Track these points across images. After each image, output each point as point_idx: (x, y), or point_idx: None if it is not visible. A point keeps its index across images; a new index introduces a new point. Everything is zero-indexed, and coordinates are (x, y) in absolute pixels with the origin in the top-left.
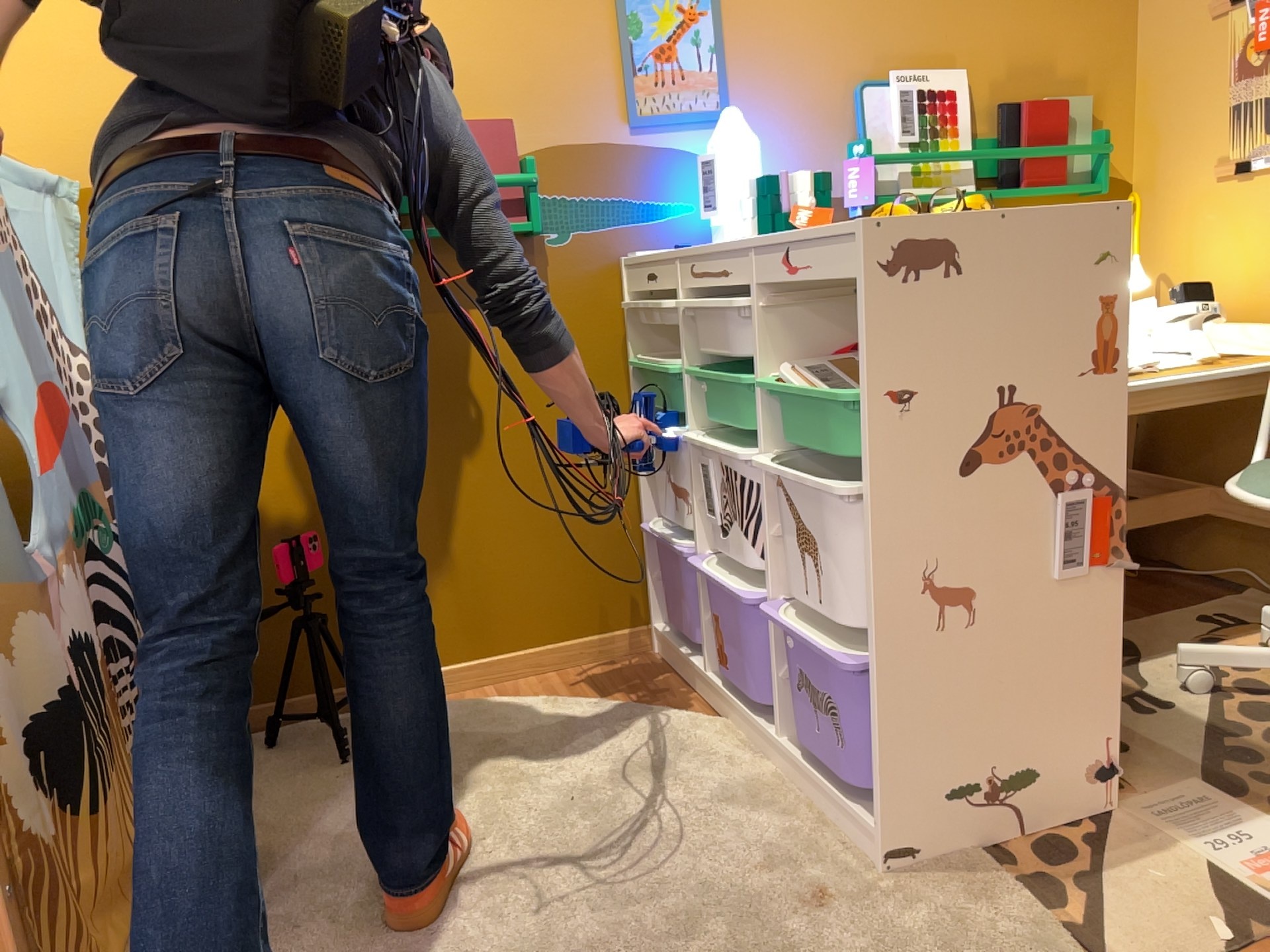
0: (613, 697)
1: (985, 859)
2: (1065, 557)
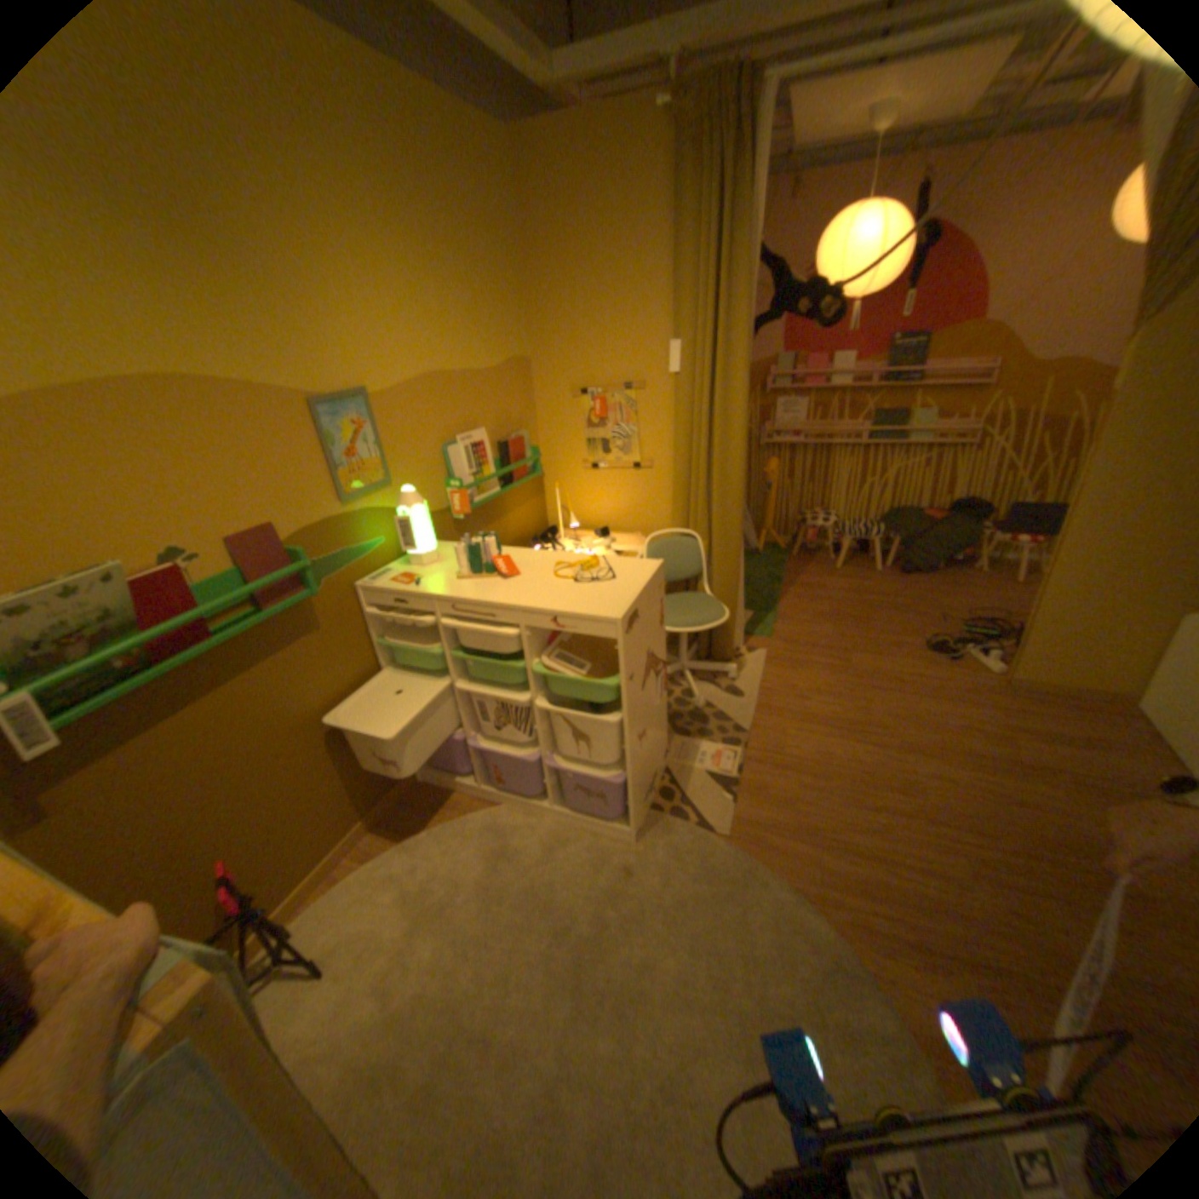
0: (430, 823)
1: (654, 809)
2: (660, 693)
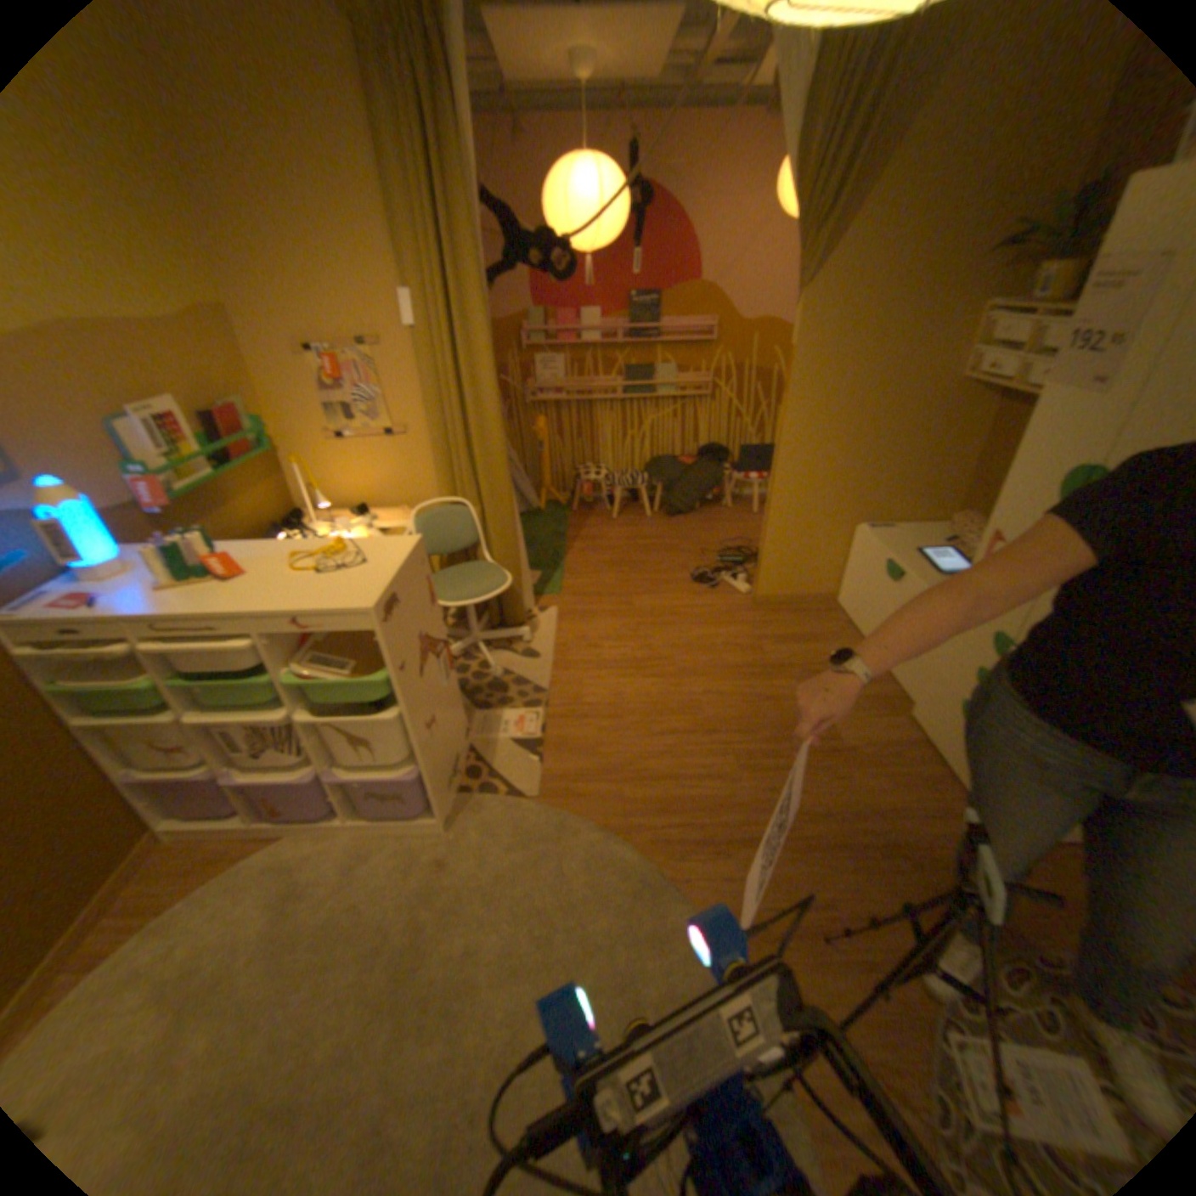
0: (190, 888)
1: (462, 792)
2: (447, 675)
